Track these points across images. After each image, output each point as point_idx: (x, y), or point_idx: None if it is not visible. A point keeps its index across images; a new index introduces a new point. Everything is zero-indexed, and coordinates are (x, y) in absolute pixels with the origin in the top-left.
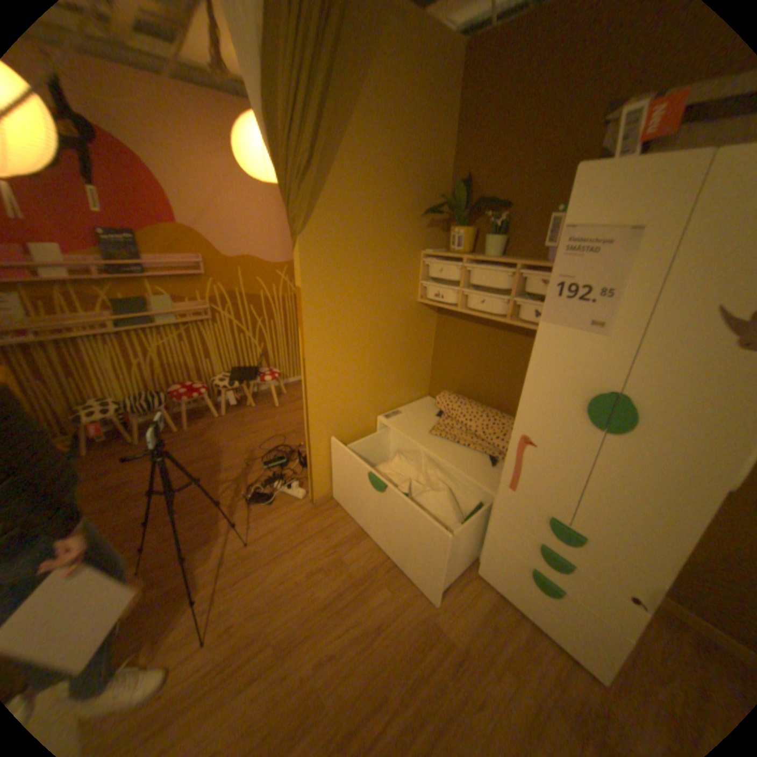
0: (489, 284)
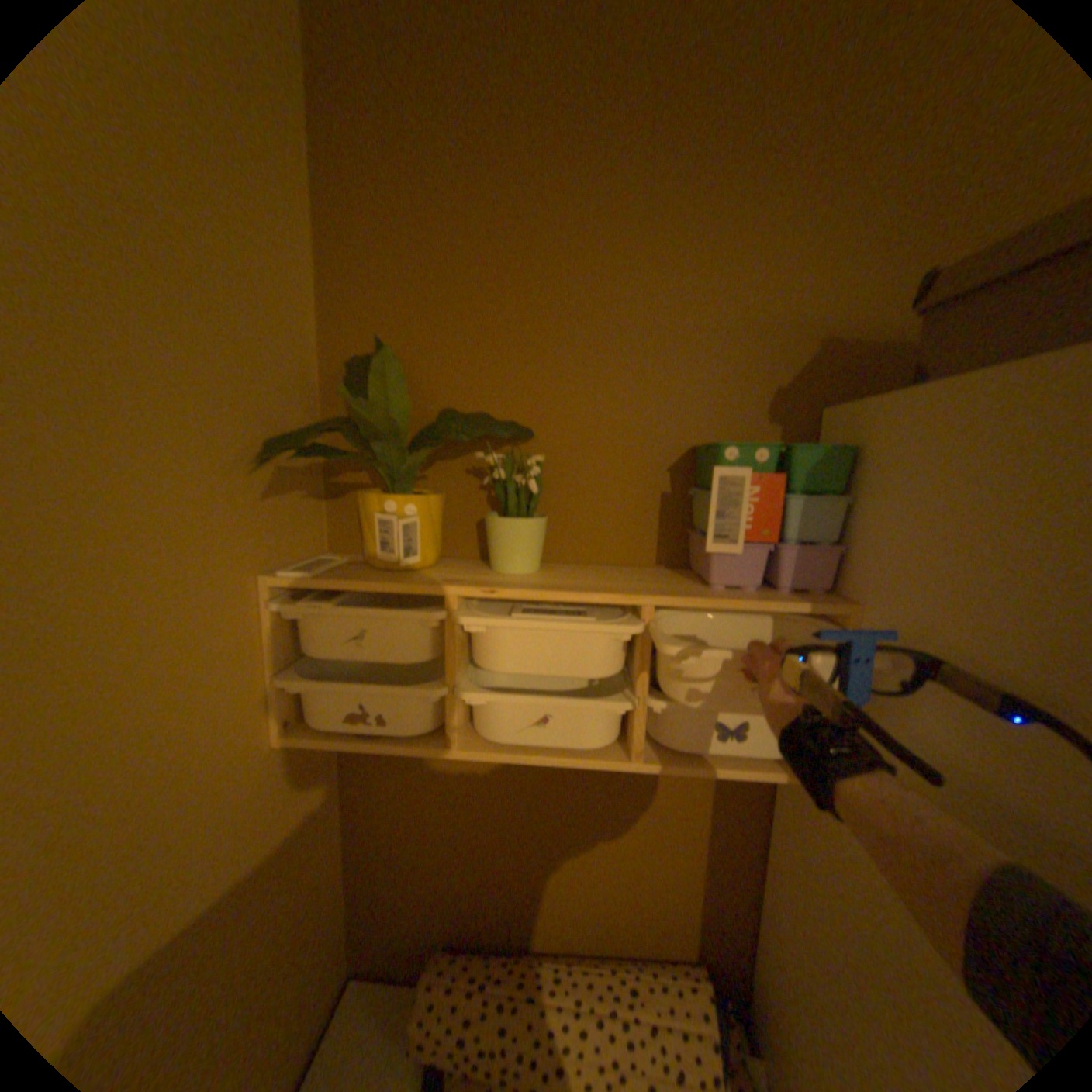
0: (557, 663)
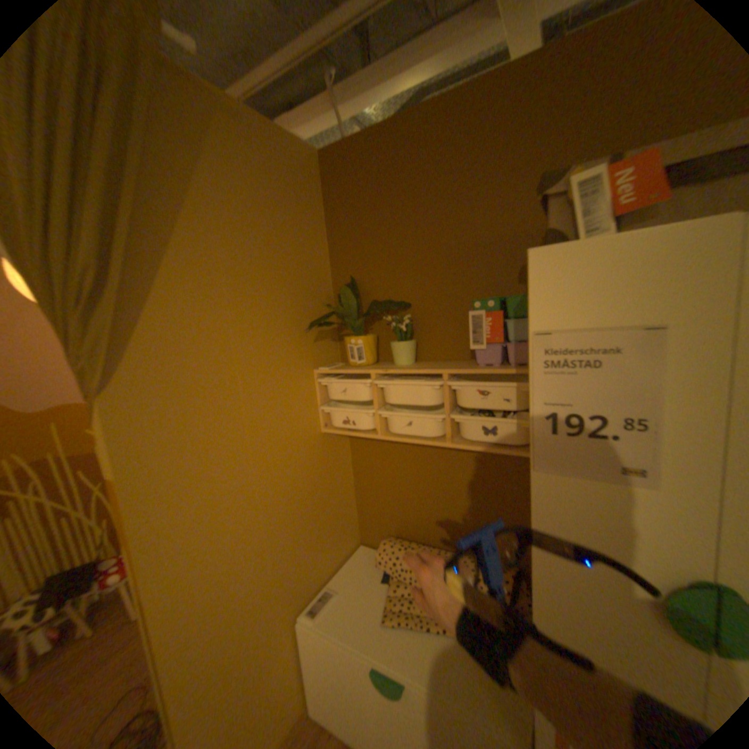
0: (413, 400)
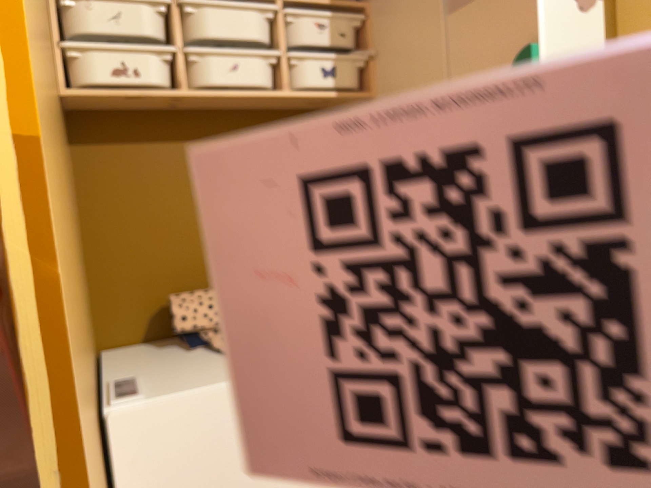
0: (237, 35)
